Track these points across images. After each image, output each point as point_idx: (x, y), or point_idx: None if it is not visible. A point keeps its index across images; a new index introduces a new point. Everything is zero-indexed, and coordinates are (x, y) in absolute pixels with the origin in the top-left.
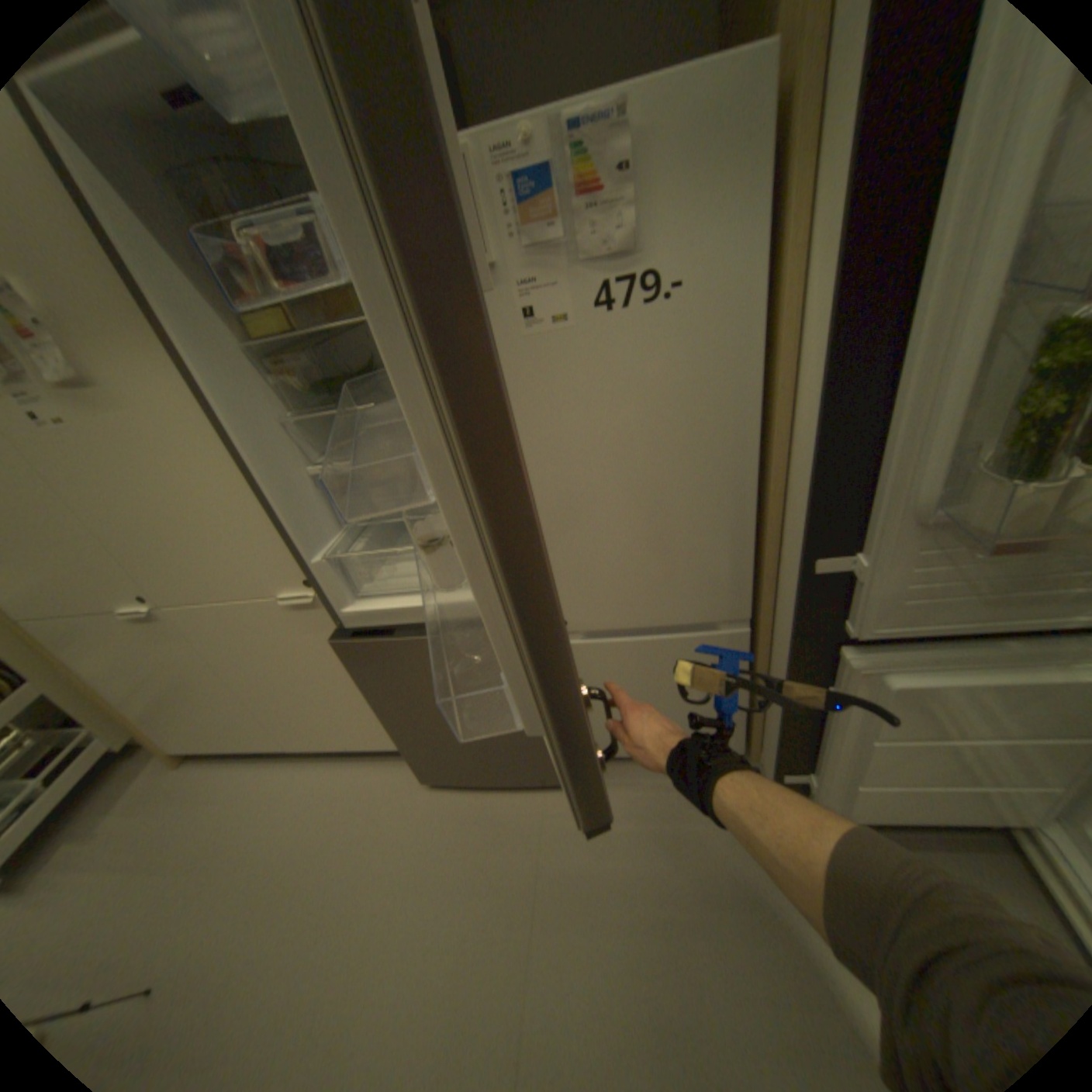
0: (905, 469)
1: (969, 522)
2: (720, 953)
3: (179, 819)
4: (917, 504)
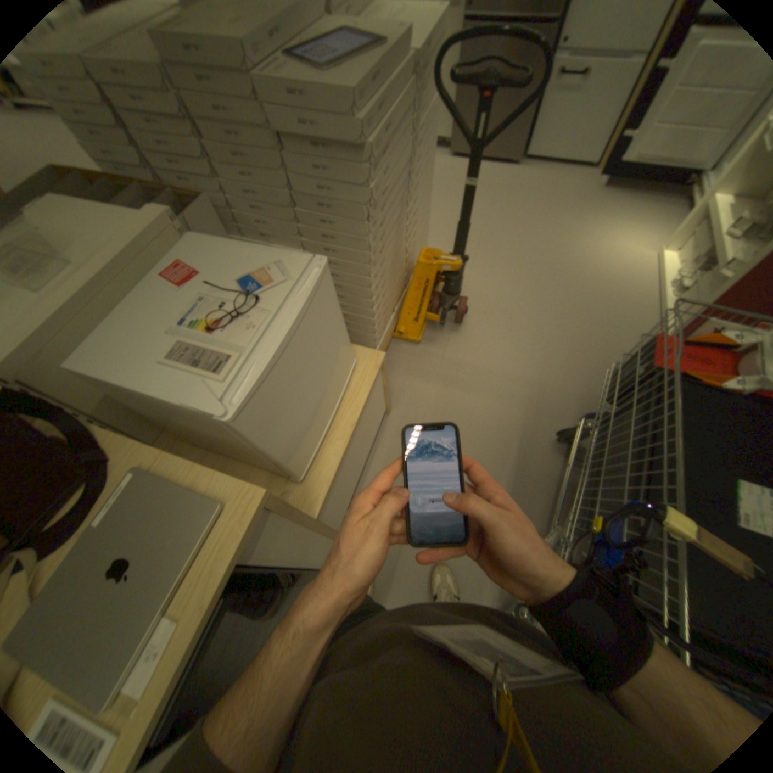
0: None
1: None
2: (567, 205)
3: None
4: None
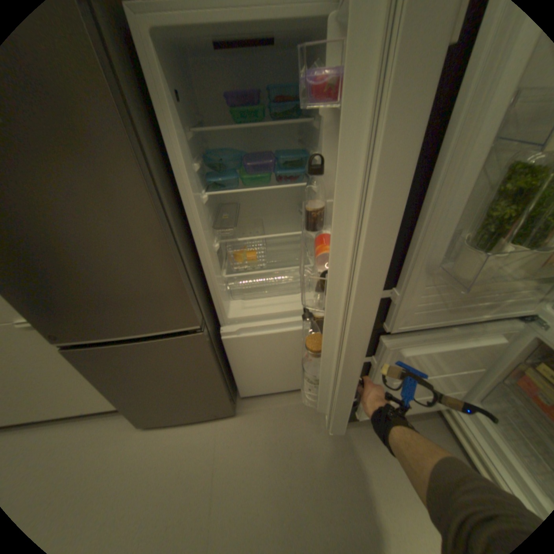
0: (424, 243)
1: (449, 271)
2: (315, 498)
3: None
4: (427, 262)
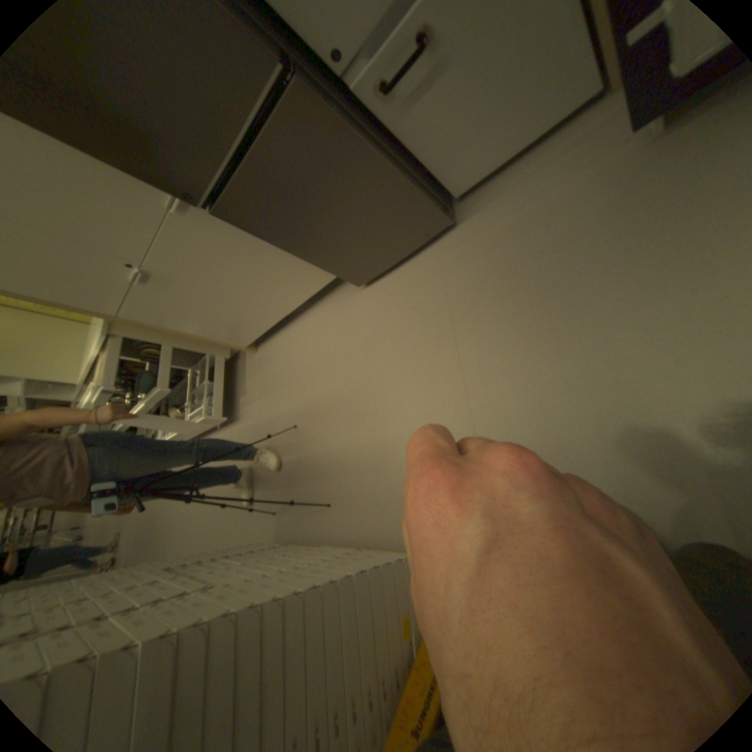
0: None
1: None
2: (598, 256)
3: (271, 368)
4: None
